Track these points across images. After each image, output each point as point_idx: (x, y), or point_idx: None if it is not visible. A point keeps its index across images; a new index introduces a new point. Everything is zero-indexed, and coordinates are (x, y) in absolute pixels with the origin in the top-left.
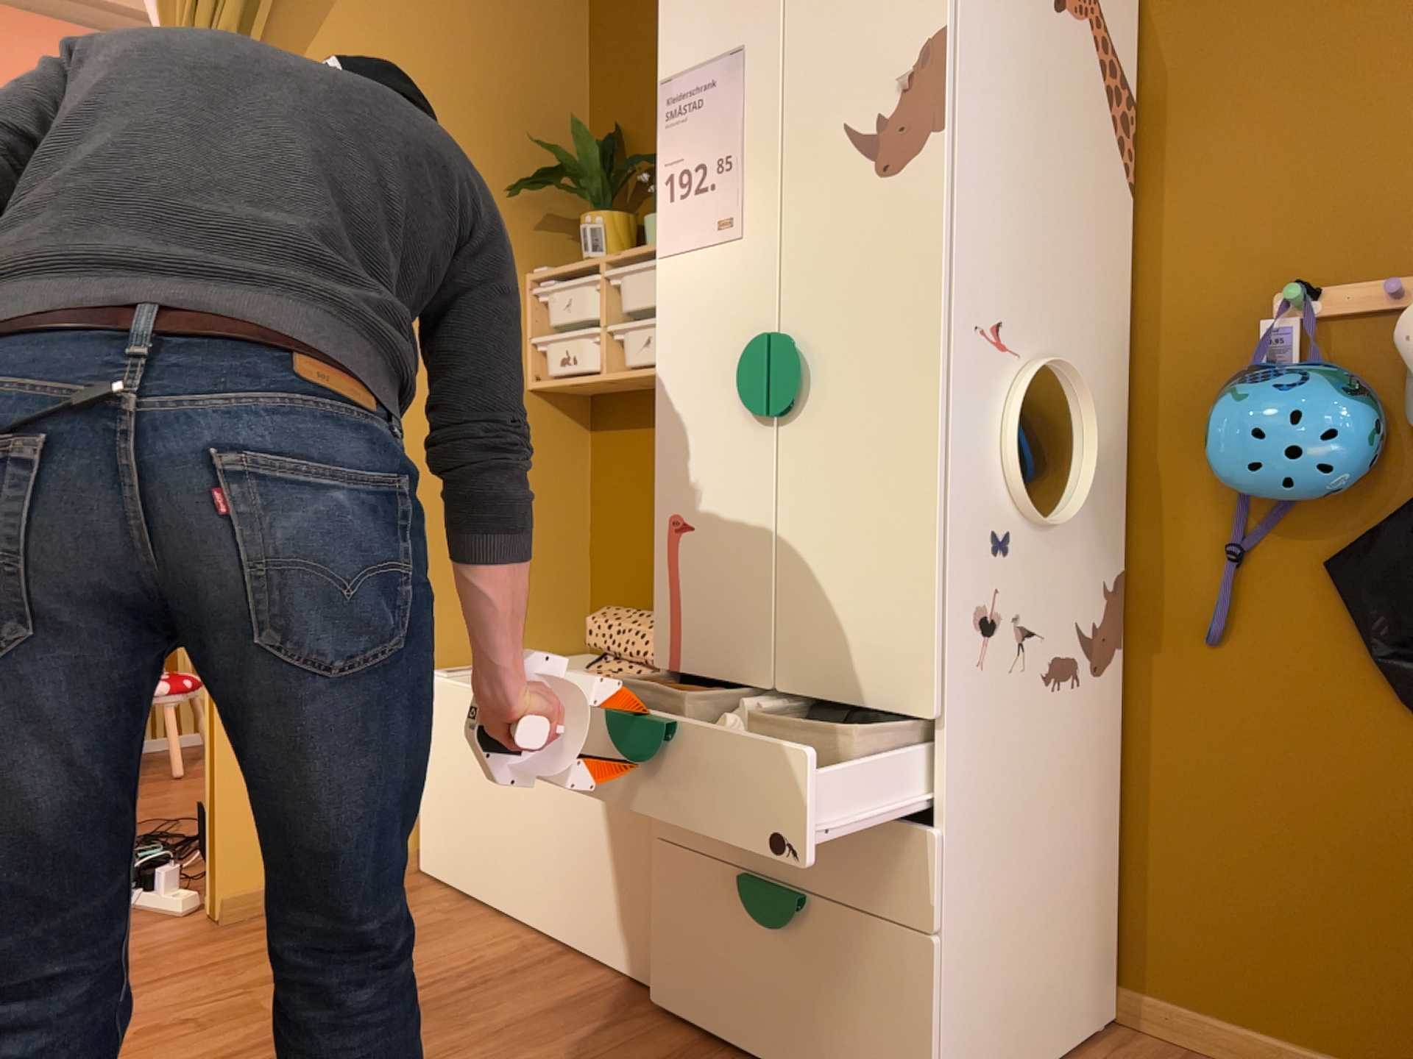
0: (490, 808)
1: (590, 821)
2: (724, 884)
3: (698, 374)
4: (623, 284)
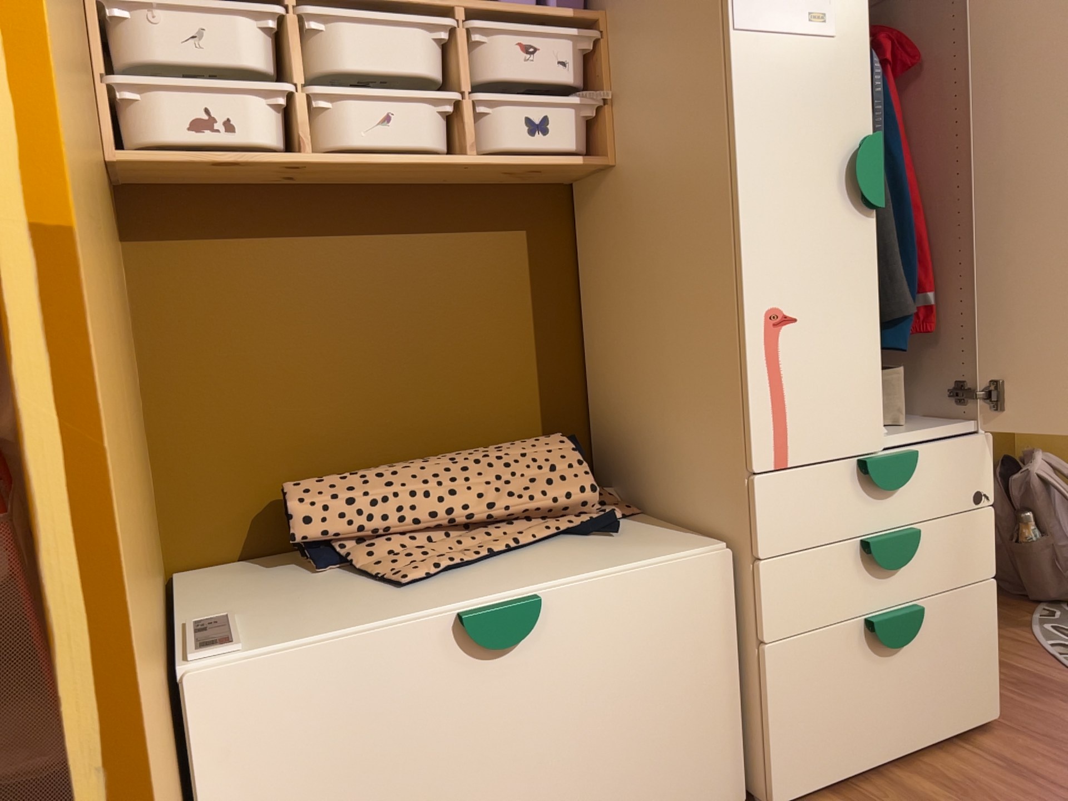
0: (431, 785)
1: (634, 690)
2: (847, 638)
3: (792, 165)
4: (335, 34)
